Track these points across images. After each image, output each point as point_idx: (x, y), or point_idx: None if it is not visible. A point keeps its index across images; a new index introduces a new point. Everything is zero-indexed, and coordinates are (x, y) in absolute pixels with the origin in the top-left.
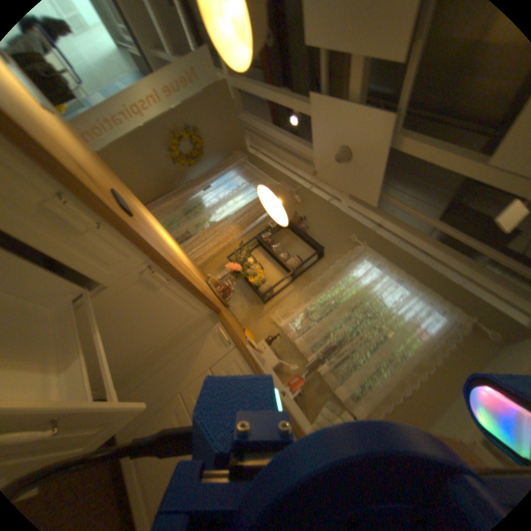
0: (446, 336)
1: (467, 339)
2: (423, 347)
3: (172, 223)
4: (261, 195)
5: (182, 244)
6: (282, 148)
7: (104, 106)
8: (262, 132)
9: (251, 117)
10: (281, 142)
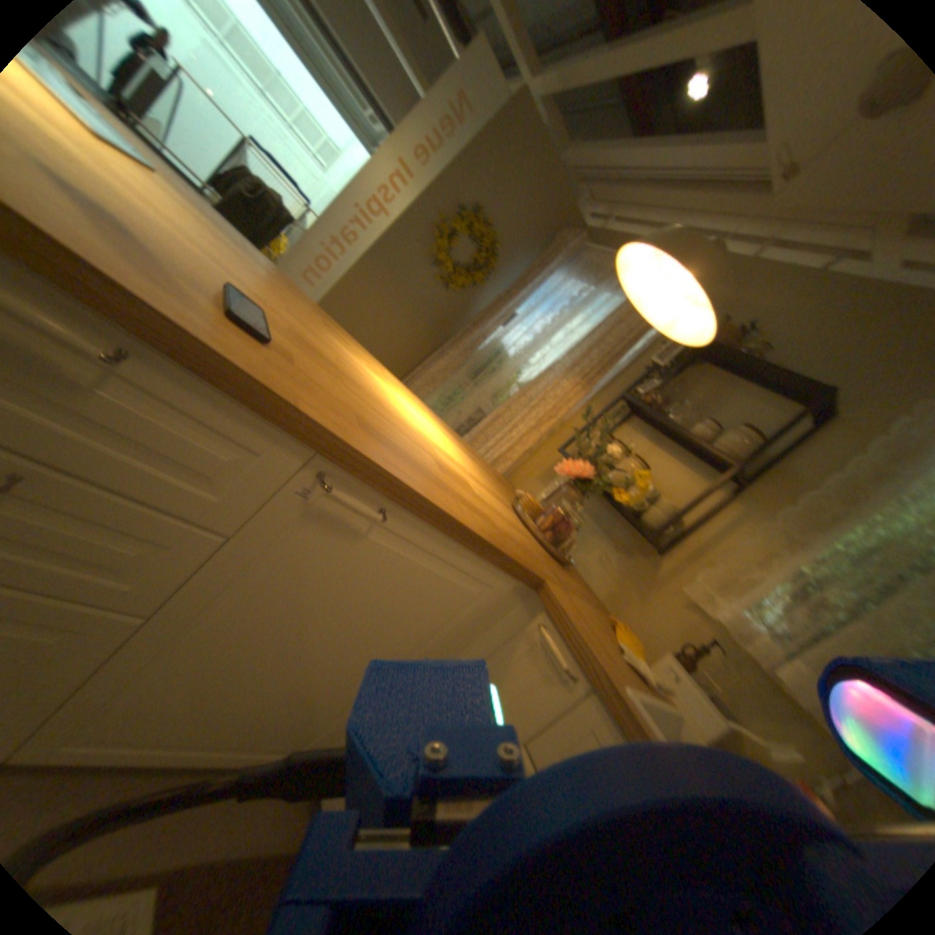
0: None
1: None
2: None
3: (450, 397)
4: (628, 277)
5: (470, 435)
6: (666, 179)
7: (324, 216)
8: (613, 166)
9: (584, 145)
10: (663, 166)
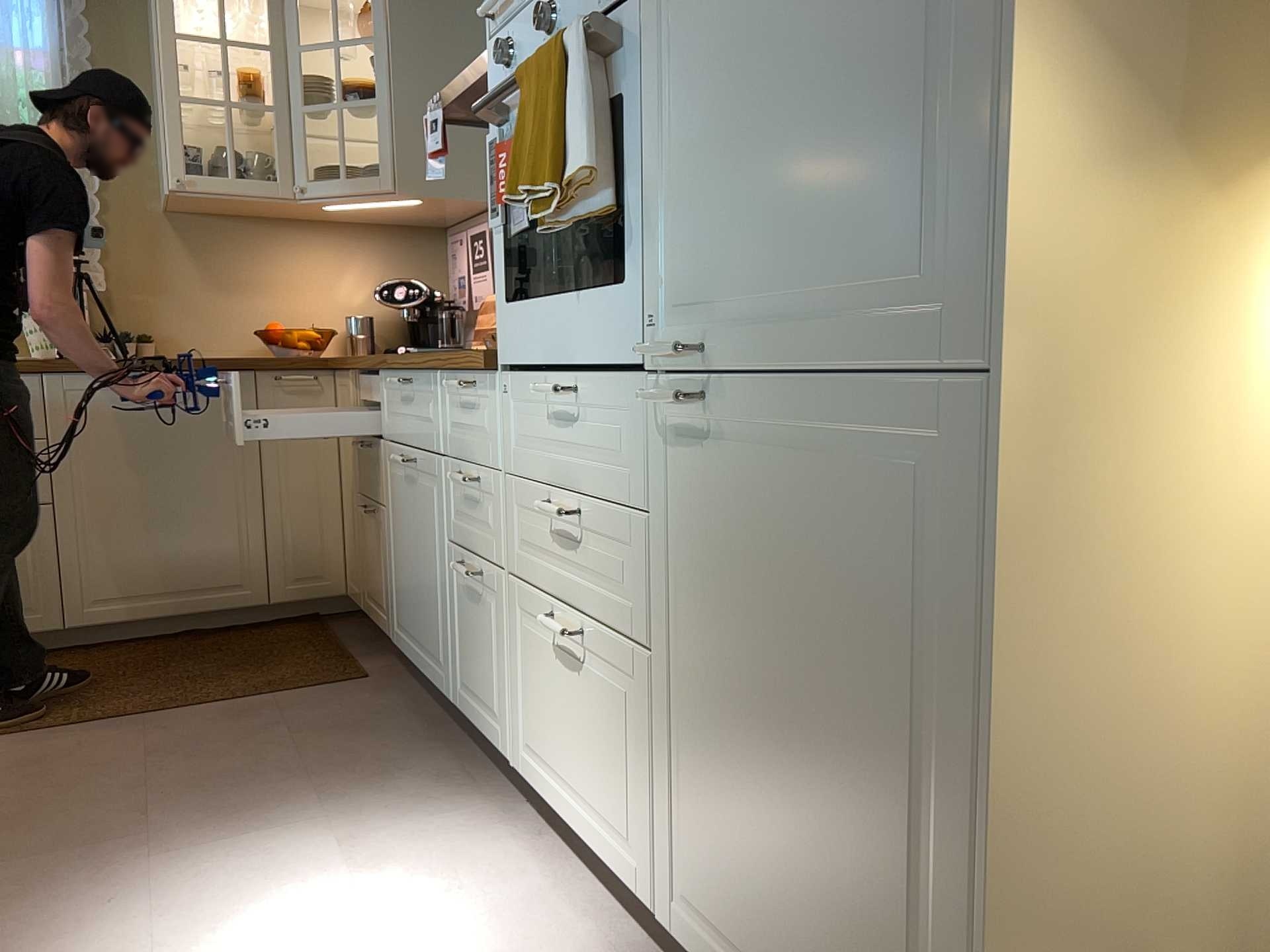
0: (60, 30)
1: (90, 8)
2: (46, 84)
3: None
4: None
5: None
6: None
7: None
8: None
9: None
10: None
